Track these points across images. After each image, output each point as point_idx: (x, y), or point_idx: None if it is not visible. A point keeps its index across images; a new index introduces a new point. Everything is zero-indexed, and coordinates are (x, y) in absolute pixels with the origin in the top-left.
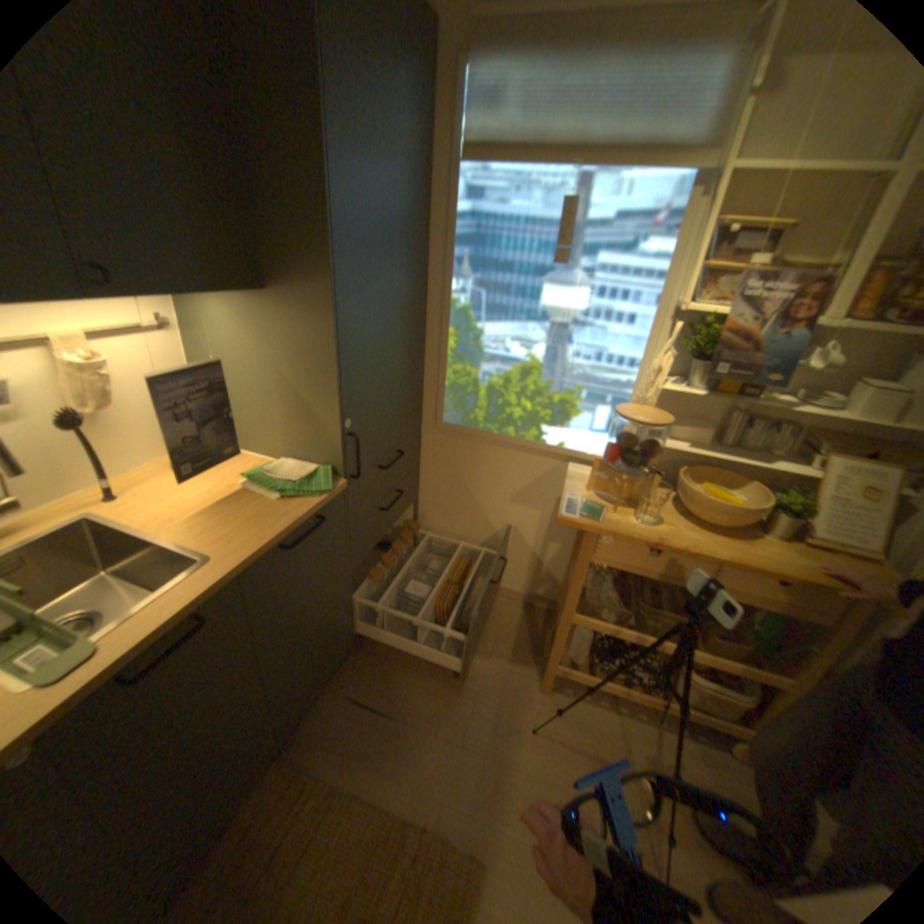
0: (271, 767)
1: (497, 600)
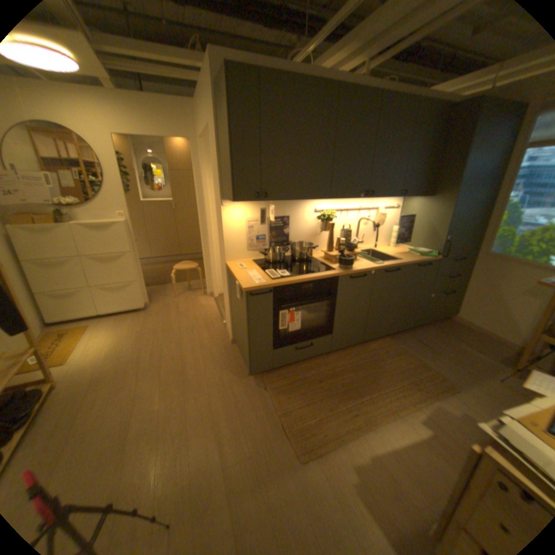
0: (388, 338)
1: (501, 345)
